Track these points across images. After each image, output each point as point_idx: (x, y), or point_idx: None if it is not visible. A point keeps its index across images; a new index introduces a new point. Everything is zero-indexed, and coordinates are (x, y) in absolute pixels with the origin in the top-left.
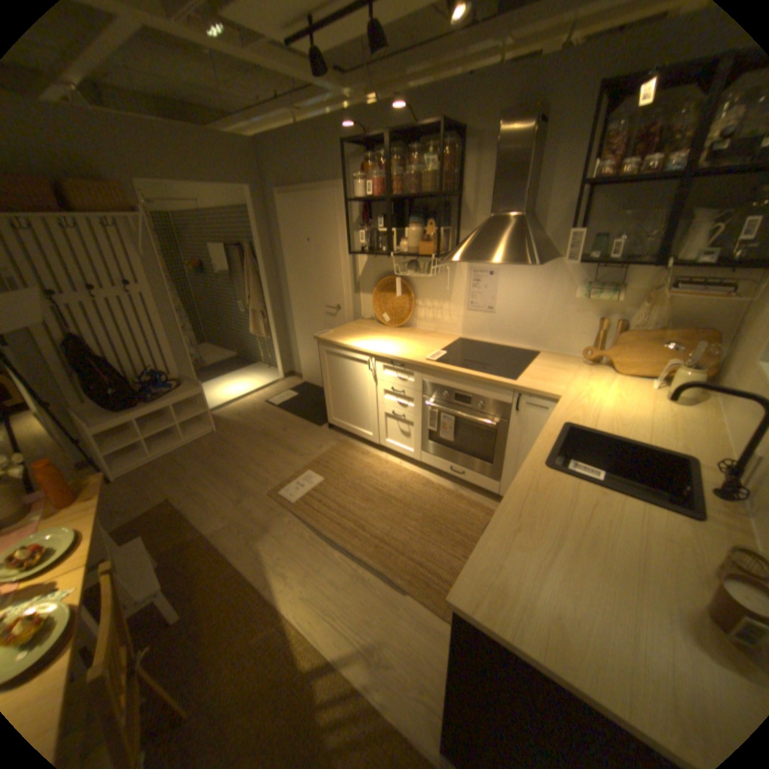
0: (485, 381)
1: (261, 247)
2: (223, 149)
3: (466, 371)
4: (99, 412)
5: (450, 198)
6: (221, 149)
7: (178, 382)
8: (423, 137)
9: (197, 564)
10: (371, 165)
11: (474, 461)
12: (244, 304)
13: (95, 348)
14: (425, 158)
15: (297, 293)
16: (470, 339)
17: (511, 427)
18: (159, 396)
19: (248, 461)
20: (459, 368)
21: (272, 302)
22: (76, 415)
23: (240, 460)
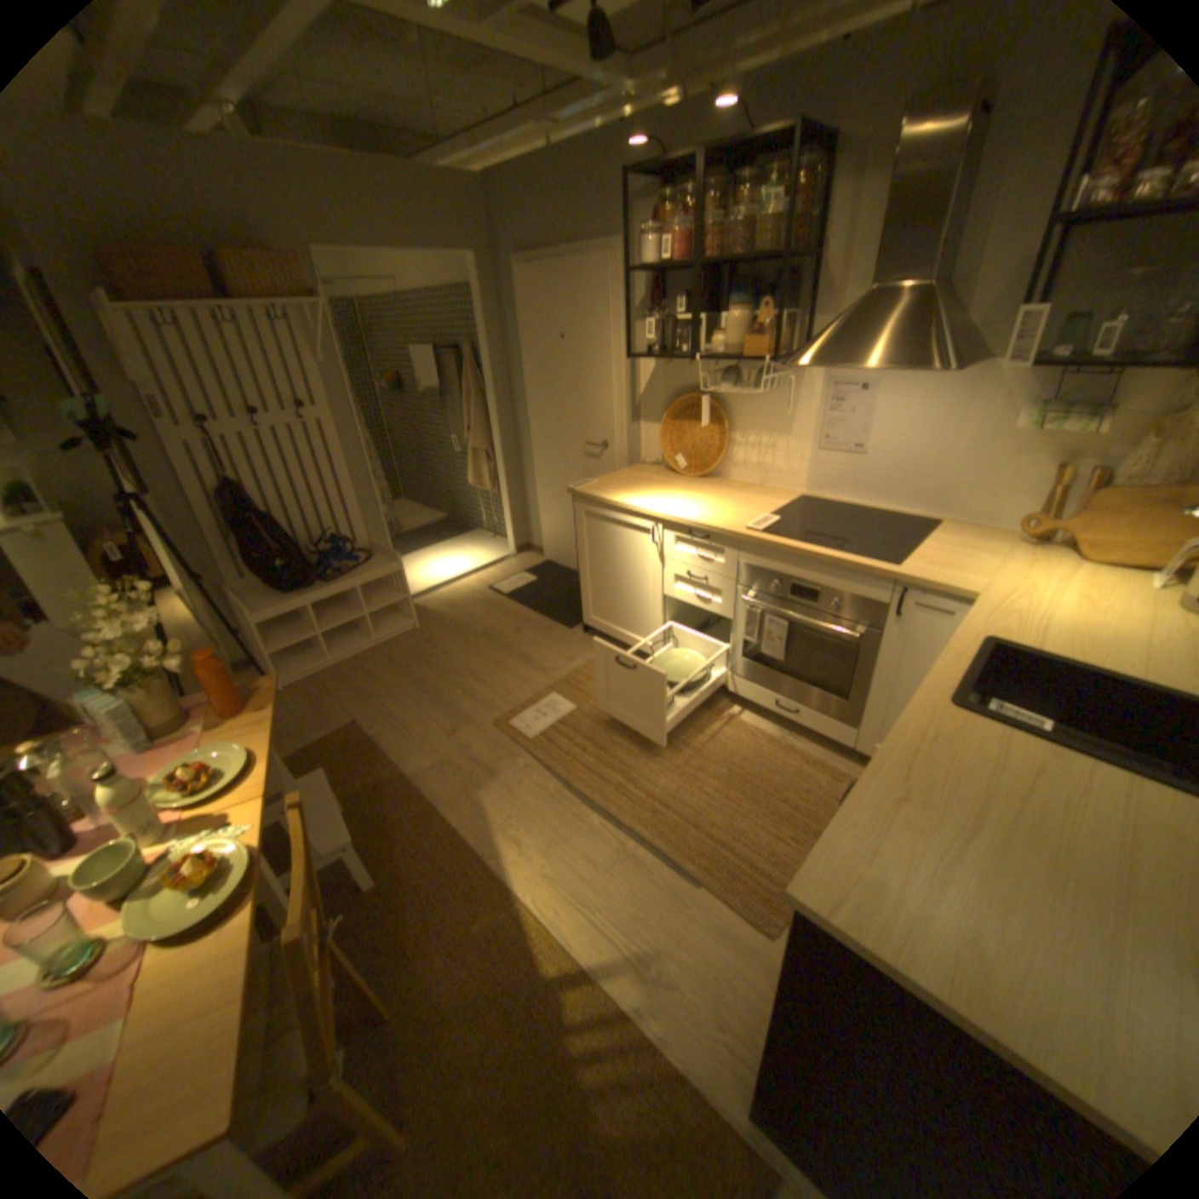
0: (846, 565)
1: (488, 349)
2: (436, 194)
3: (813, 547)
4: (264, 591)
5: (801, 260)
6: (432, 196)
7: (367, 554)
8: (760, 155)
9: (396, 813)
10: (670, 208)
11: (816, 694)
12: (460, 439)
13: (258, 500)
14: (763, 191)
15: (541, 422)
16: (820, 498)
17: (885, 642)
18: (342, 572)
19: (465, 673)
20: (801, 543)
21: (502, 435)
22: (234, 595)
23: (454, 671)
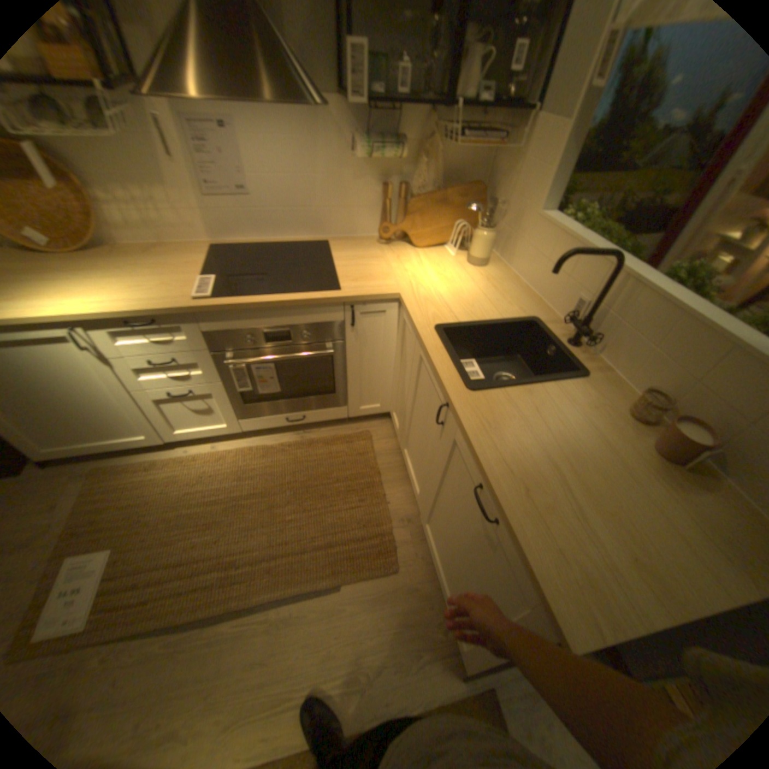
0: (306, 303)
1: None
2: None
3: (271, 296)
4: None
5: None
6: None
7: None
8: None
9: None
10: None
11: (313, 399)
12: None
13: None
14: None
15: None
16: (228, 243)
17: (349, 346)
18: None
19: None
20: (259, 296)
21: None
22: None
23: None
